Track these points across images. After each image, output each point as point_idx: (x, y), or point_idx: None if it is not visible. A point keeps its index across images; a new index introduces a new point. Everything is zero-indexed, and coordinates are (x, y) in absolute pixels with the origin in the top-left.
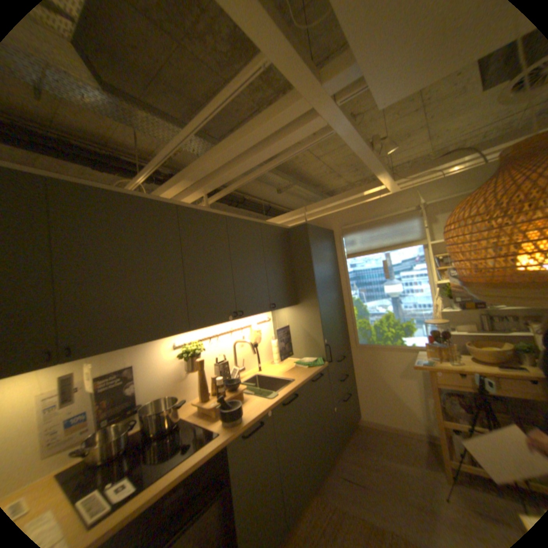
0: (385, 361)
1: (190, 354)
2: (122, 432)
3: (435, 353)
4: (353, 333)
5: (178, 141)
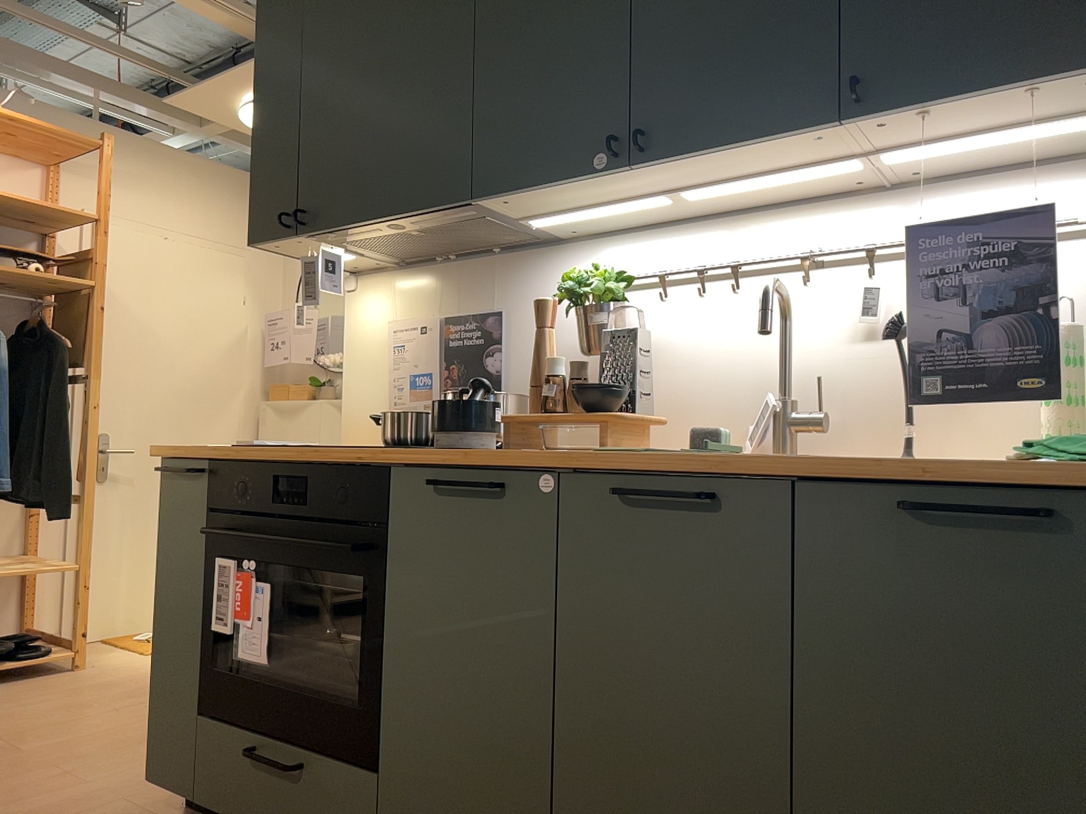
0: None
1: (564, 290)
2: None
3: None
4: None
5: None
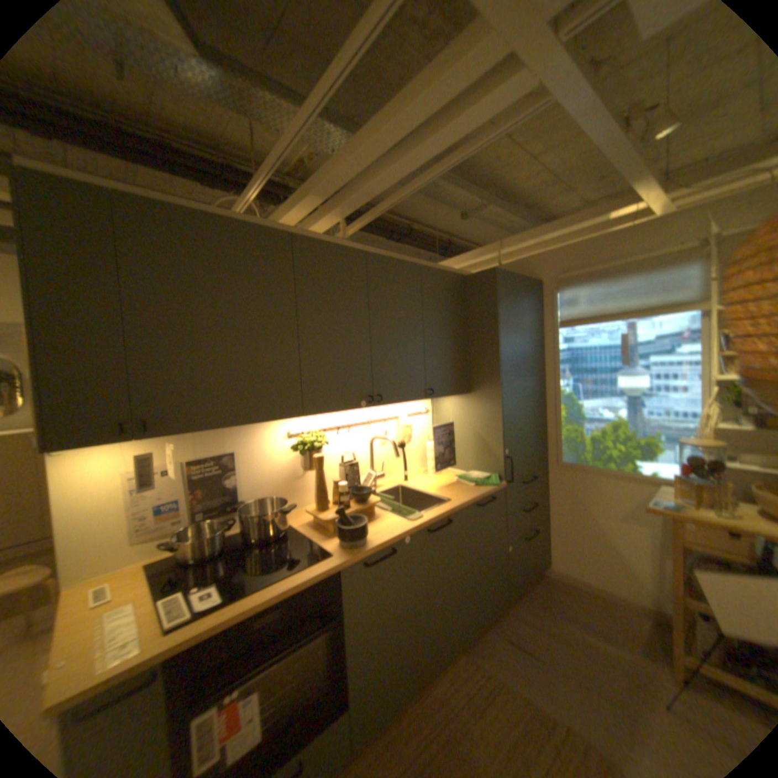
0: (603, 493)
1: (307, 446)
2: (218, 531)
3: (691, 493)
4: (555, 445)
5: (294, 128)
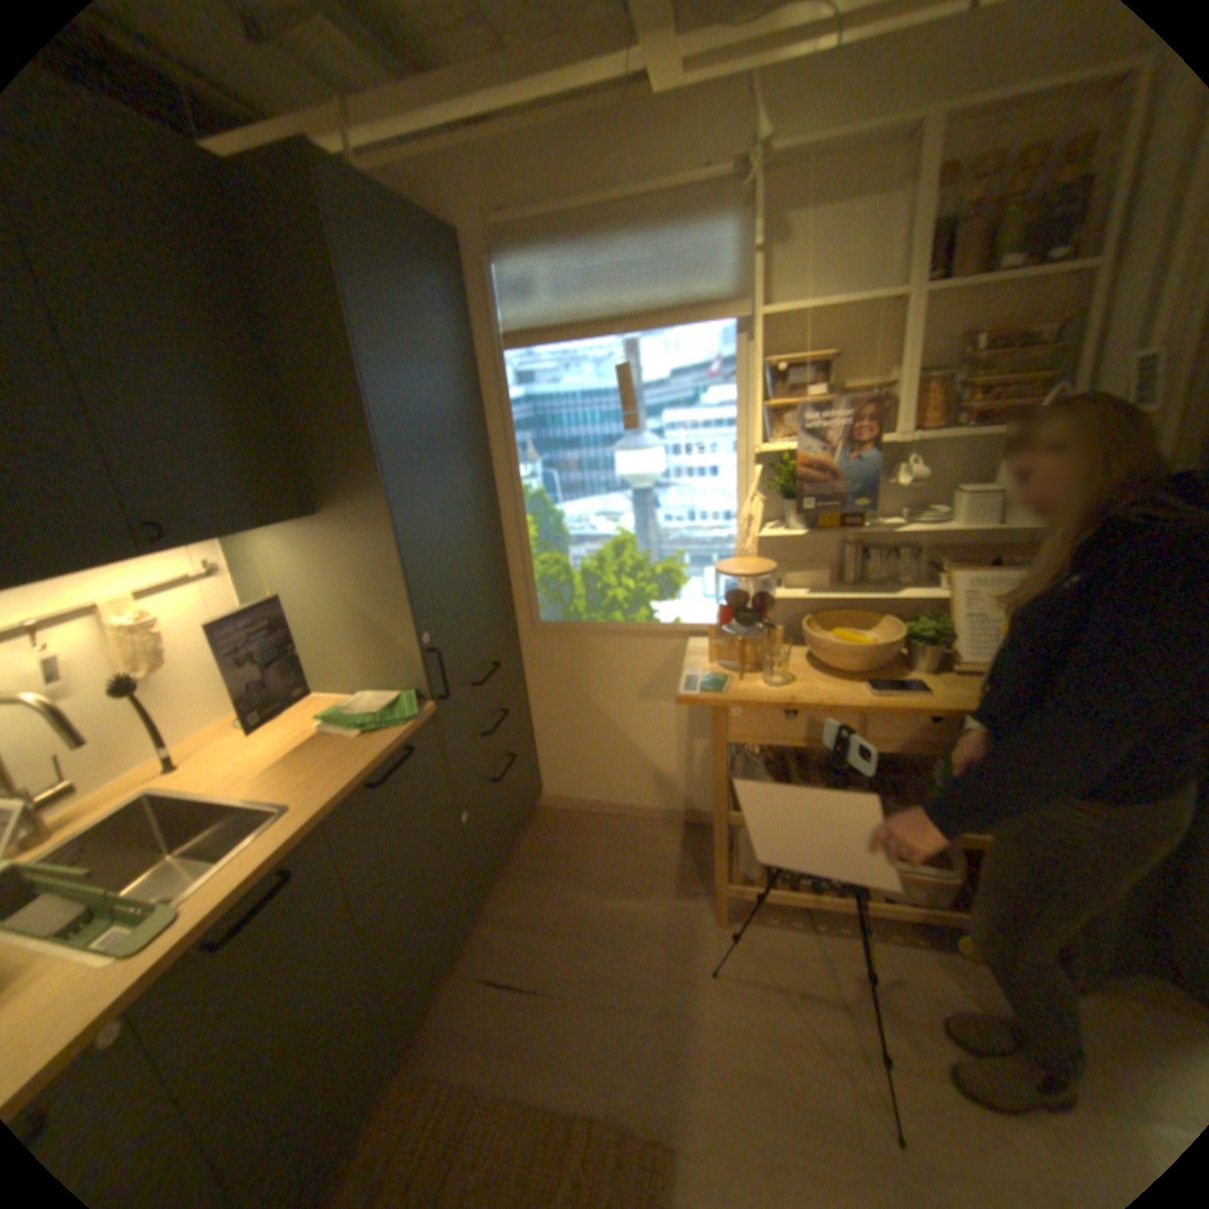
0: (606, 663)
1: None
2: None
3: (730, 650)
4: (524, 592)
5: None
